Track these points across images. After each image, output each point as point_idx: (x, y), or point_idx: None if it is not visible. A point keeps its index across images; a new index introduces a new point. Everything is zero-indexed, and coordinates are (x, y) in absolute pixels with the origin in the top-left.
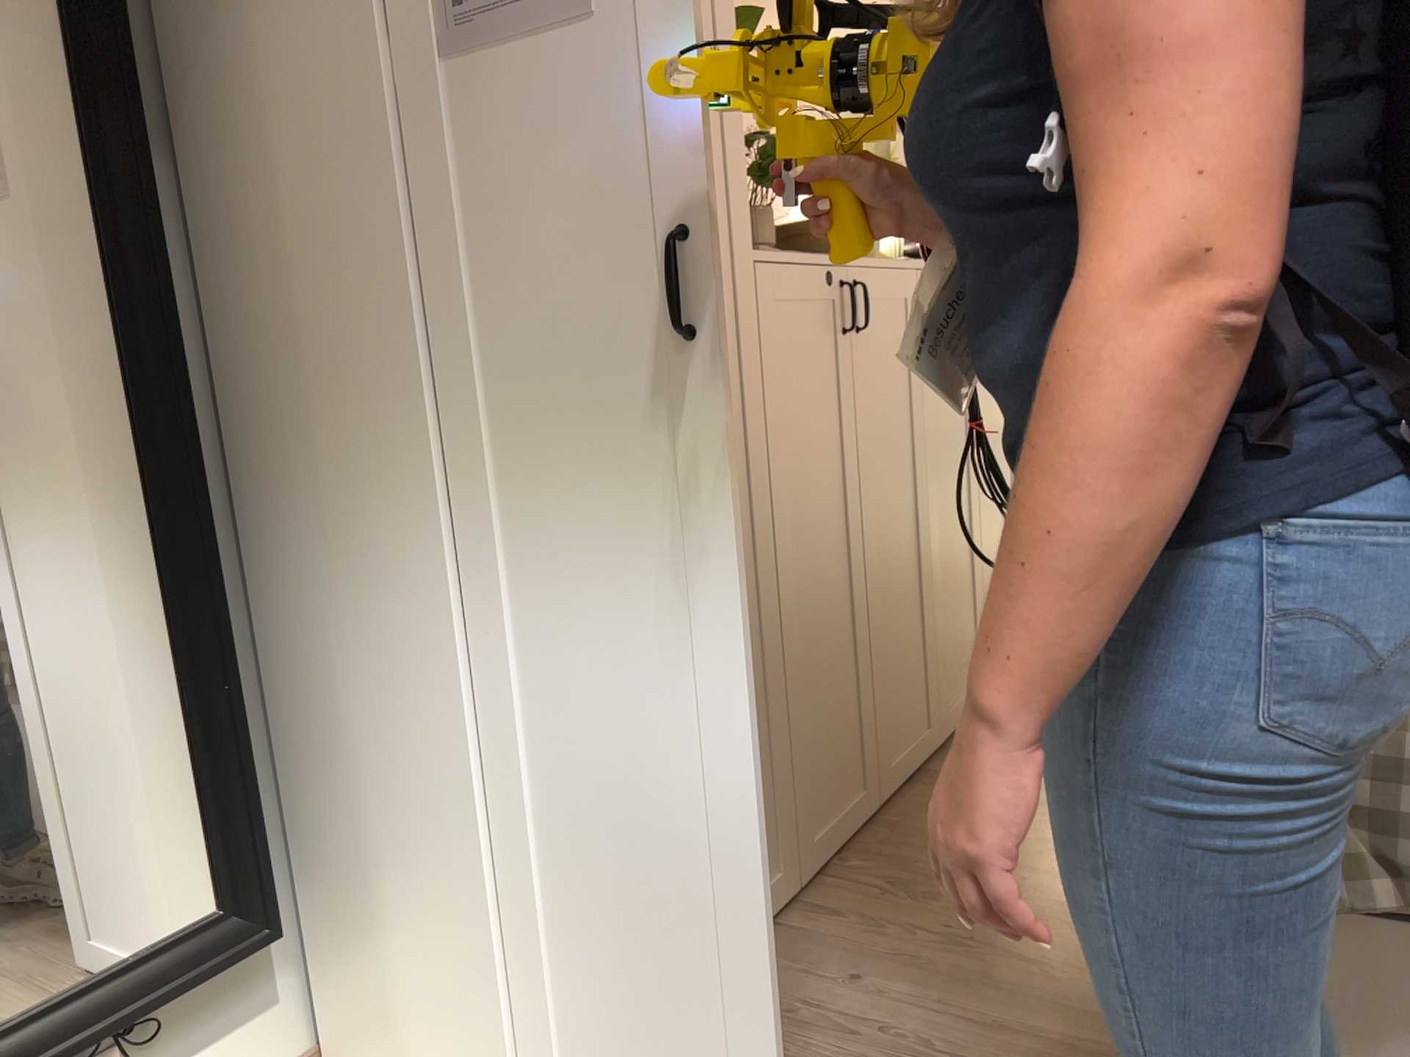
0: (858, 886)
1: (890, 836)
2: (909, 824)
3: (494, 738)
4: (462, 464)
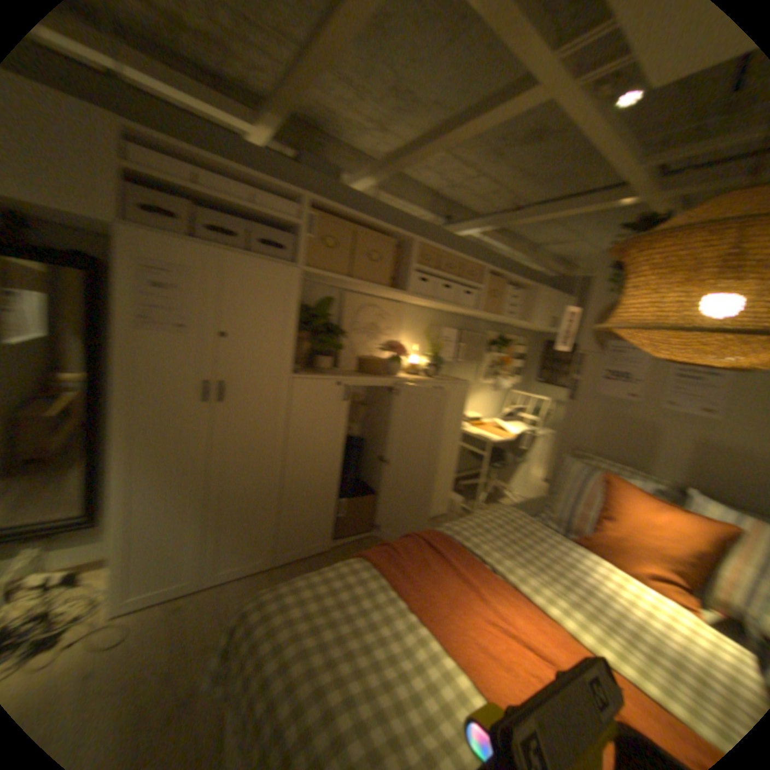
0: (287, 576)
1: (318, 563)
2: (329, 561)
3: (111, 506)
4: (113, 432)
